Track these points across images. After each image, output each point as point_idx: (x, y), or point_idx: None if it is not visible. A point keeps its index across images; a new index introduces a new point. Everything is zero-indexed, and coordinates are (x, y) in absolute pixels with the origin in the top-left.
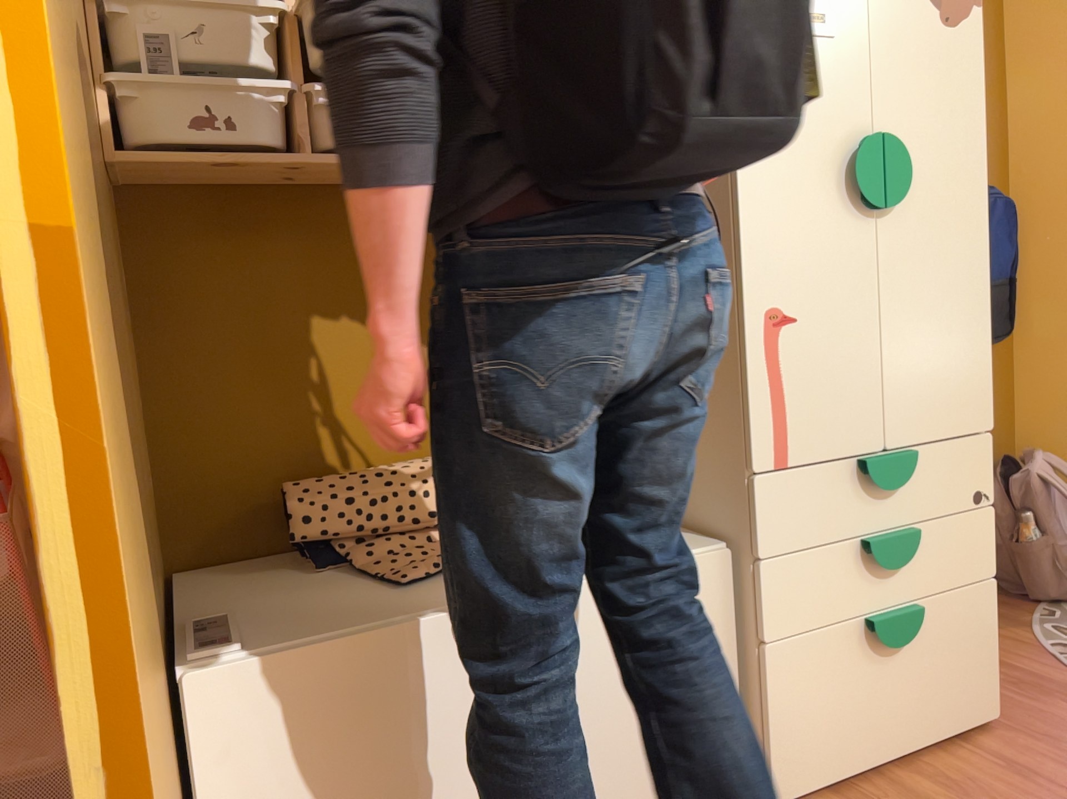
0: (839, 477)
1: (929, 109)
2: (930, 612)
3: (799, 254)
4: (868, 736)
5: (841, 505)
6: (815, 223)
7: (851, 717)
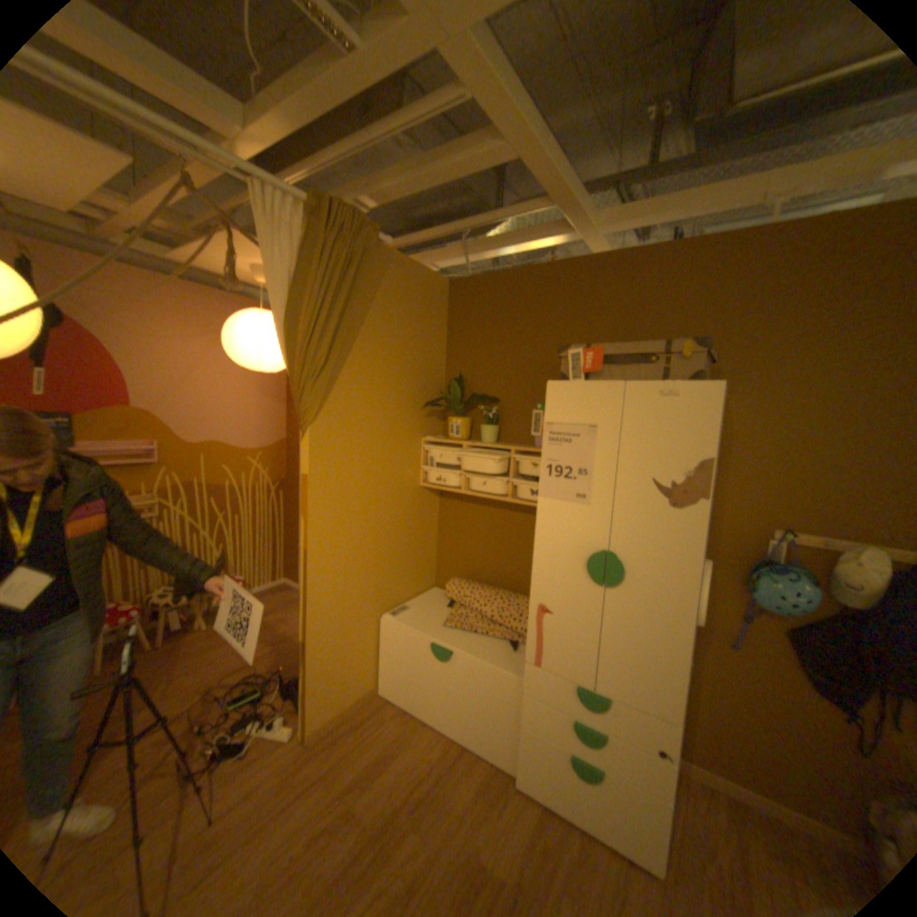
0: (567, 688)
1: (651, 547)
2: (616, 784)
3: (557, 588)
4: (567, 804)
5: (566, 699)
6: (568, 579)
7: (559, 788)
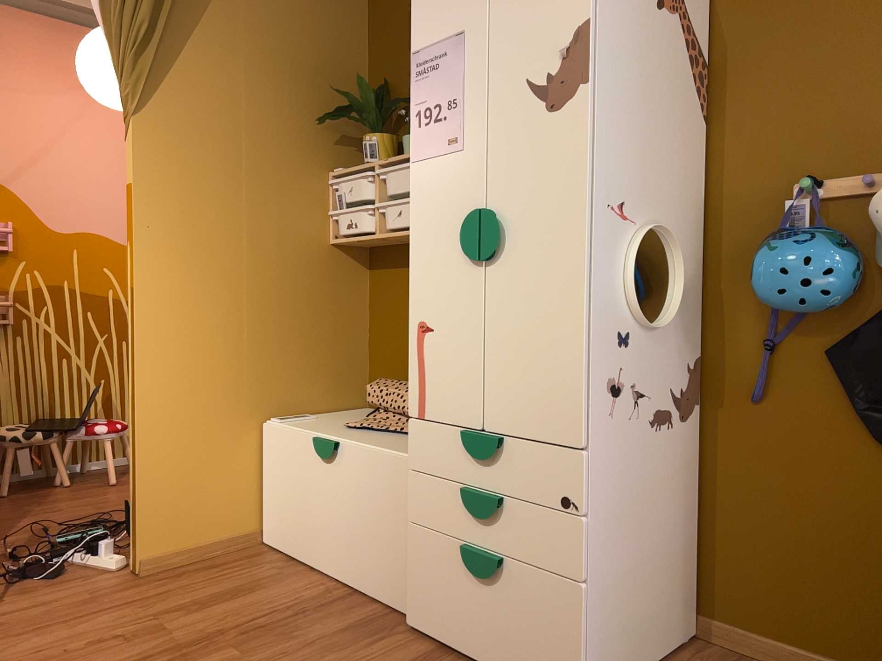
0: (453, 438)
1: (531, 181)
2: (515, 573)
3: (435, 289)
4: (462, 629)
5: (453, 457)
6: (445, 270)
7: (452, 606)
